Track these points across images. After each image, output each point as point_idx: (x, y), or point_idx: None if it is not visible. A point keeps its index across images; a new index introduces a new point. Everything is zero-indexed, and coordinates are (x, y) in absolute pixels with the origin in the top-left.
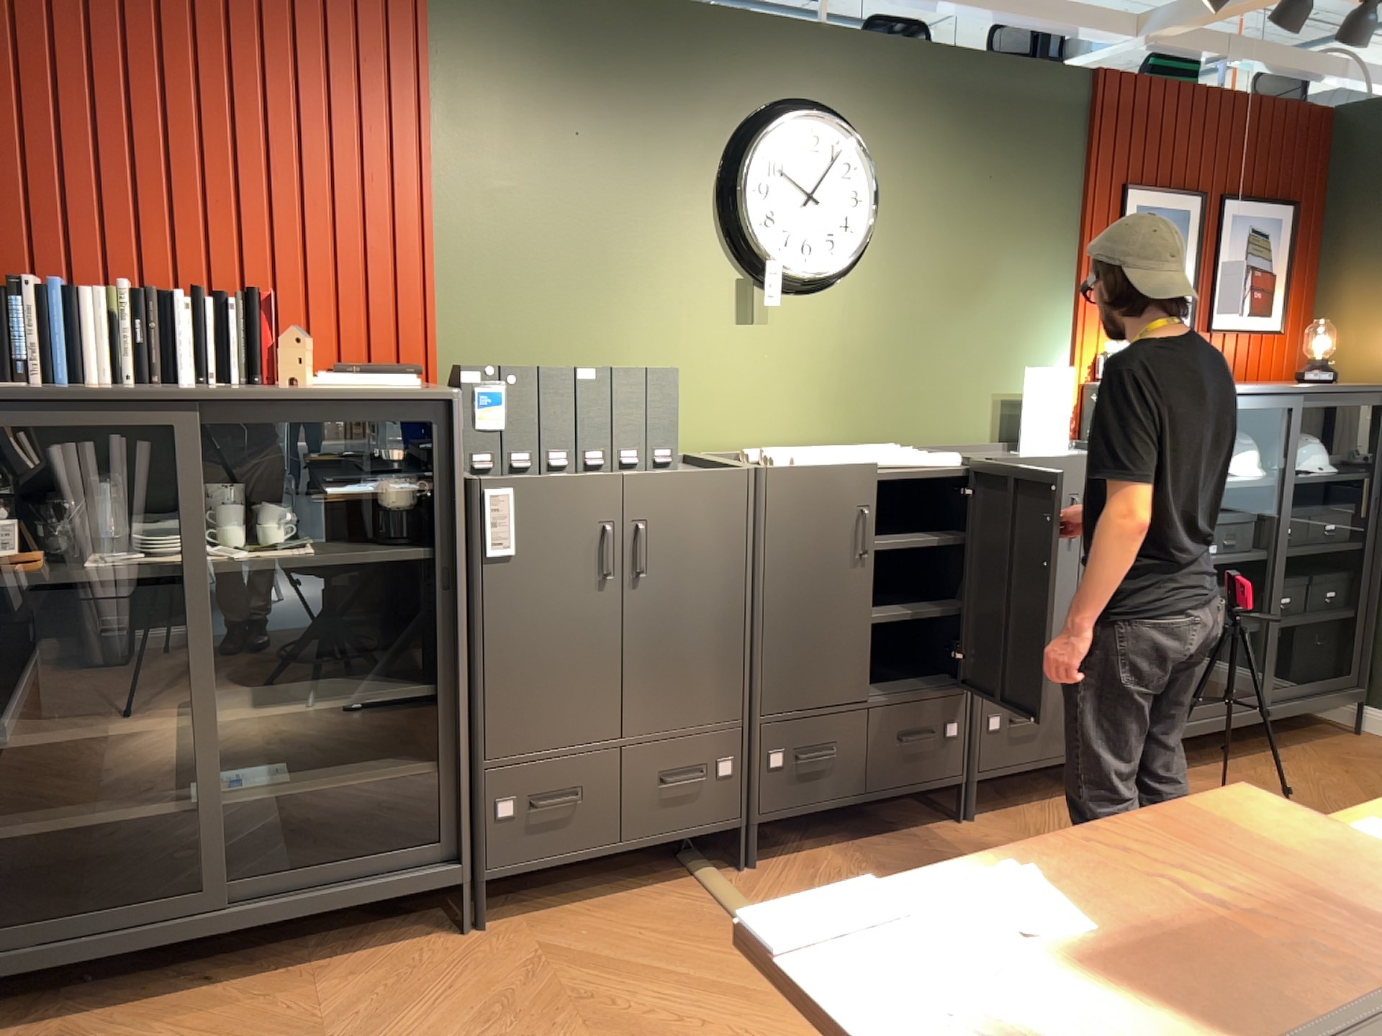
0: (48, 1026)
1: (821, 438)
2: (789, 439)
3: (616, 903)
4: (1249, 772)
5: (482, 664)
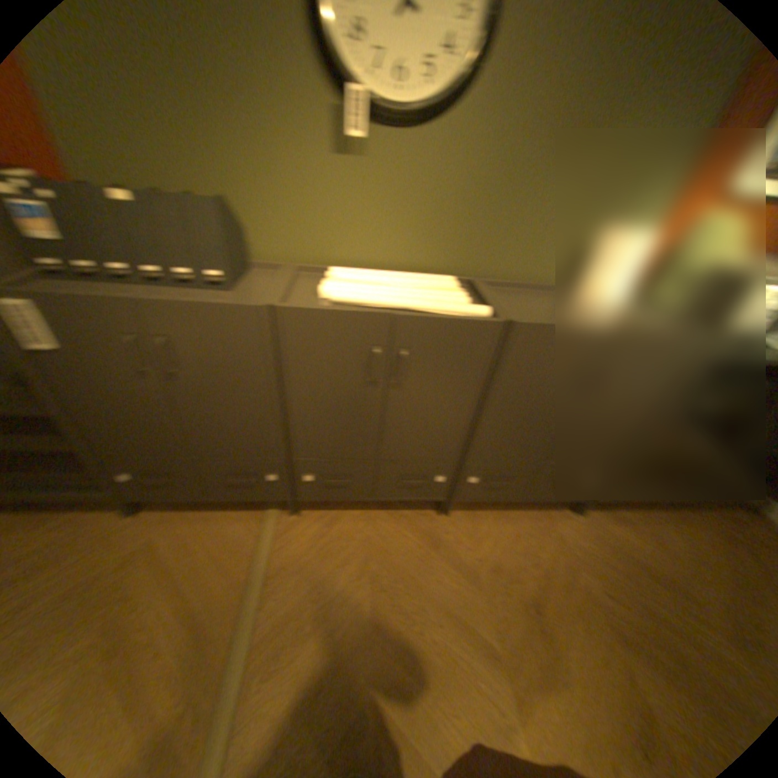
0: None
1: (409, 263)
2: (382, 261)
3: (214, 519)
4: (657, 530)
5: (76, 409)
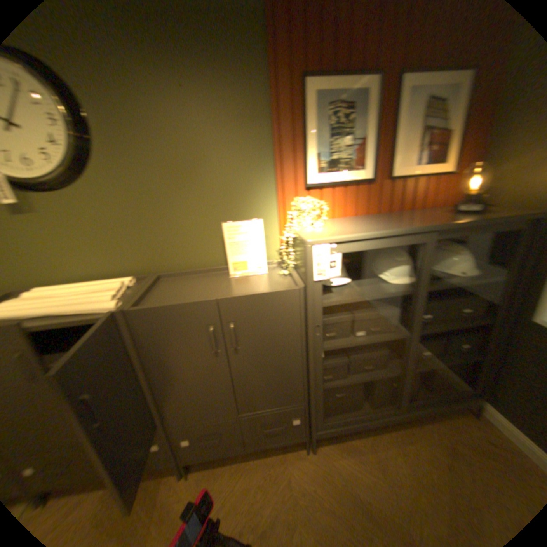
0: None
1: (100, 273)
2: (78, 275)
3: None
4: (381, 453)
5: None
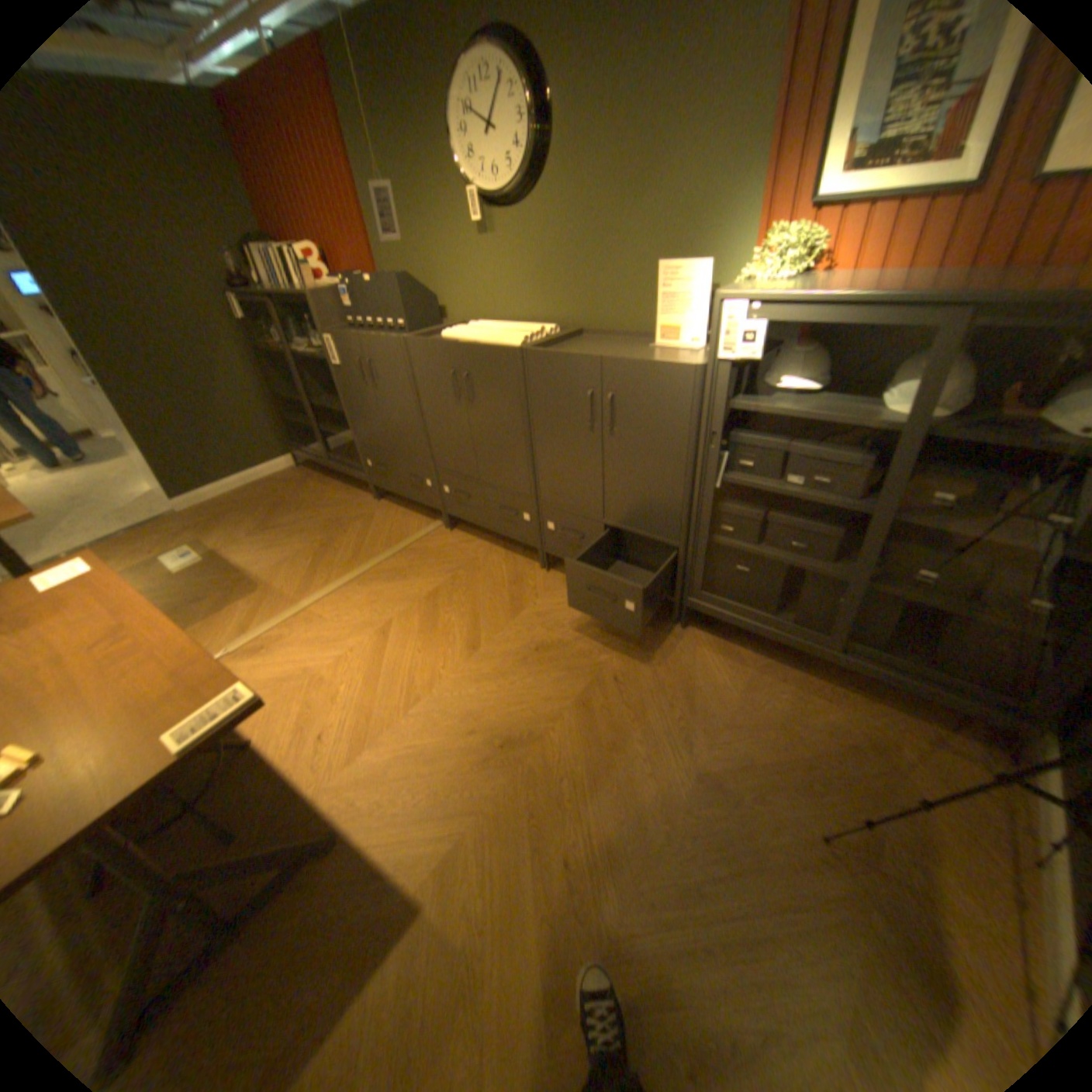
0: (312, 474)
1: (534, 316)
2: (516, 316)
3: (408, 515)
4: (768, 678)
5: (348, 407)
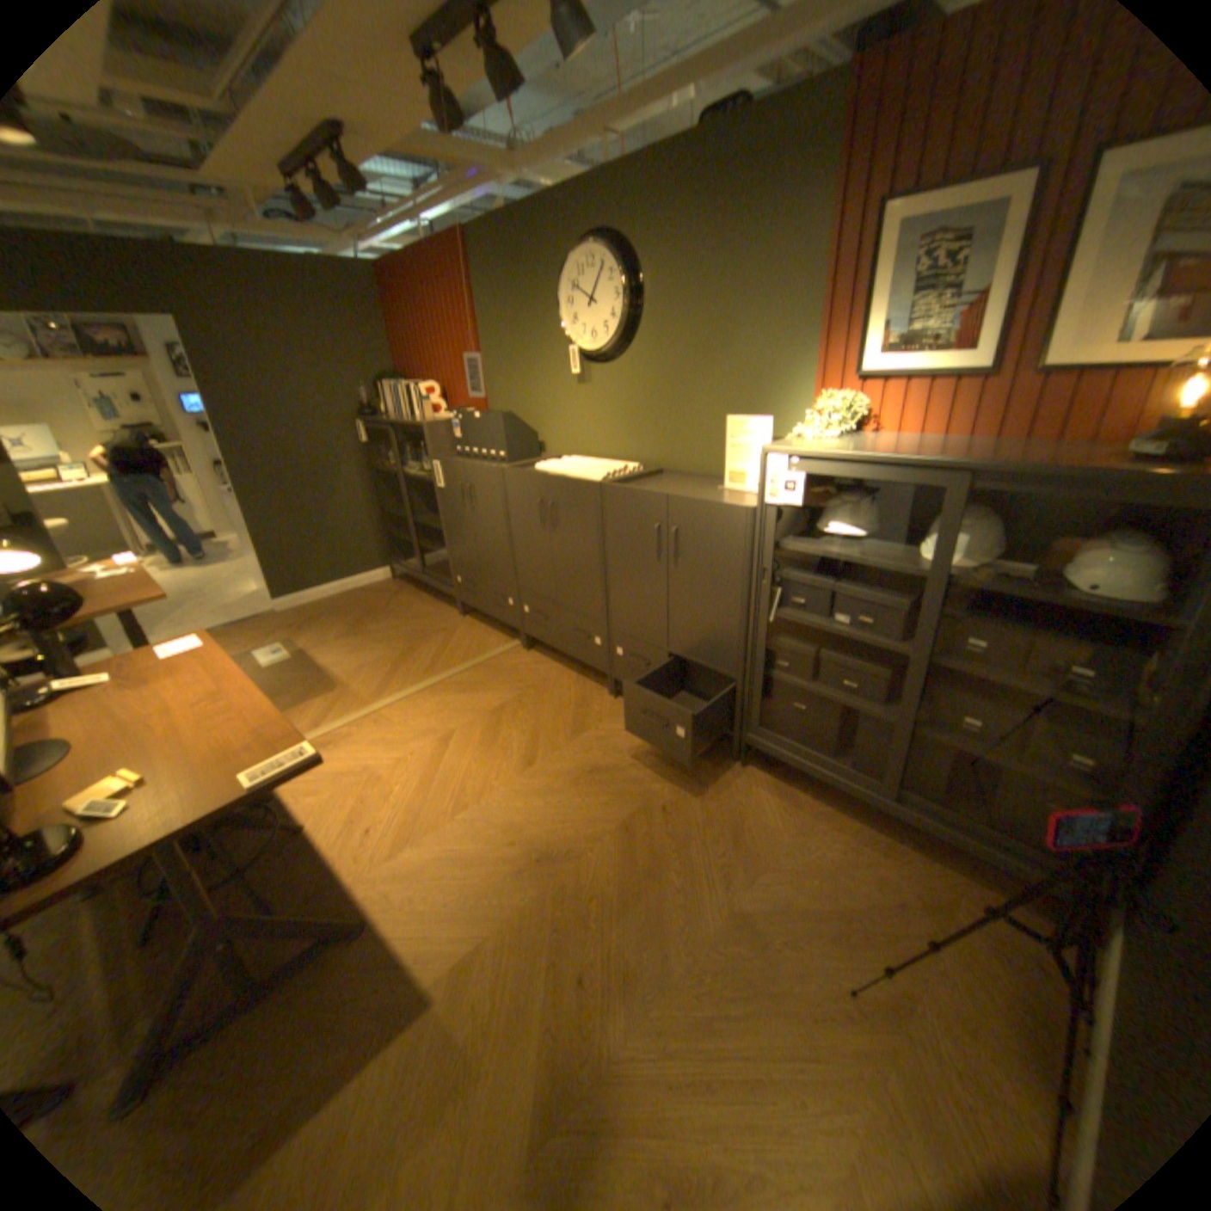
0: (406, 587)
1: (622, 455)
2: (606, 454)
3: (489, 632)
4: (823, 826)
5: (446, 525)
